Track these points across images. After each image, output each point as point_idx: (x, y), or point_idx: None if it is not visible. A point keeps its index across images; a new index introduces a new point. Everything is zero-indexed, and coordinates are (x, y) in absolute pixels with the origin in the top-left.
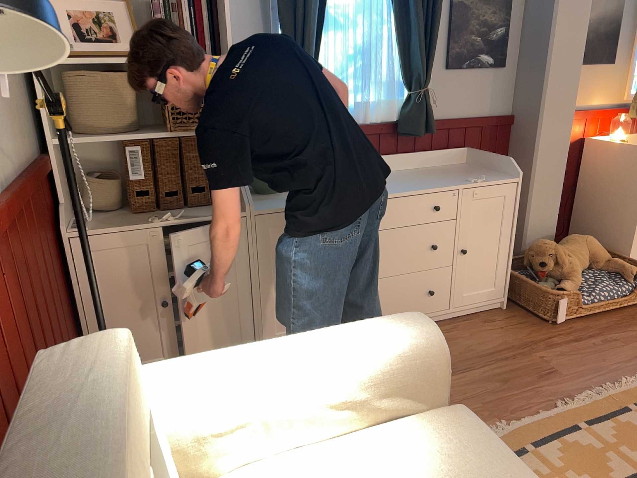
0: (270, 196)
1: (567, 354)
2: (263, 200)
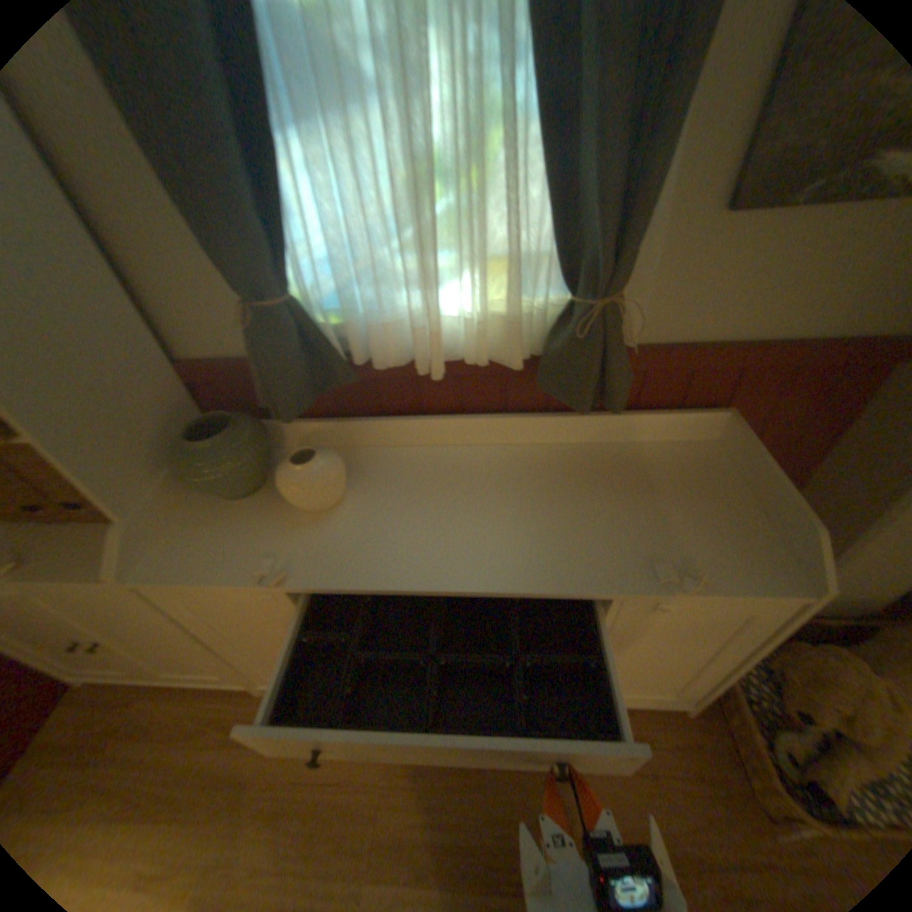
0: (223, 510)
1: None
2: (194, 527)
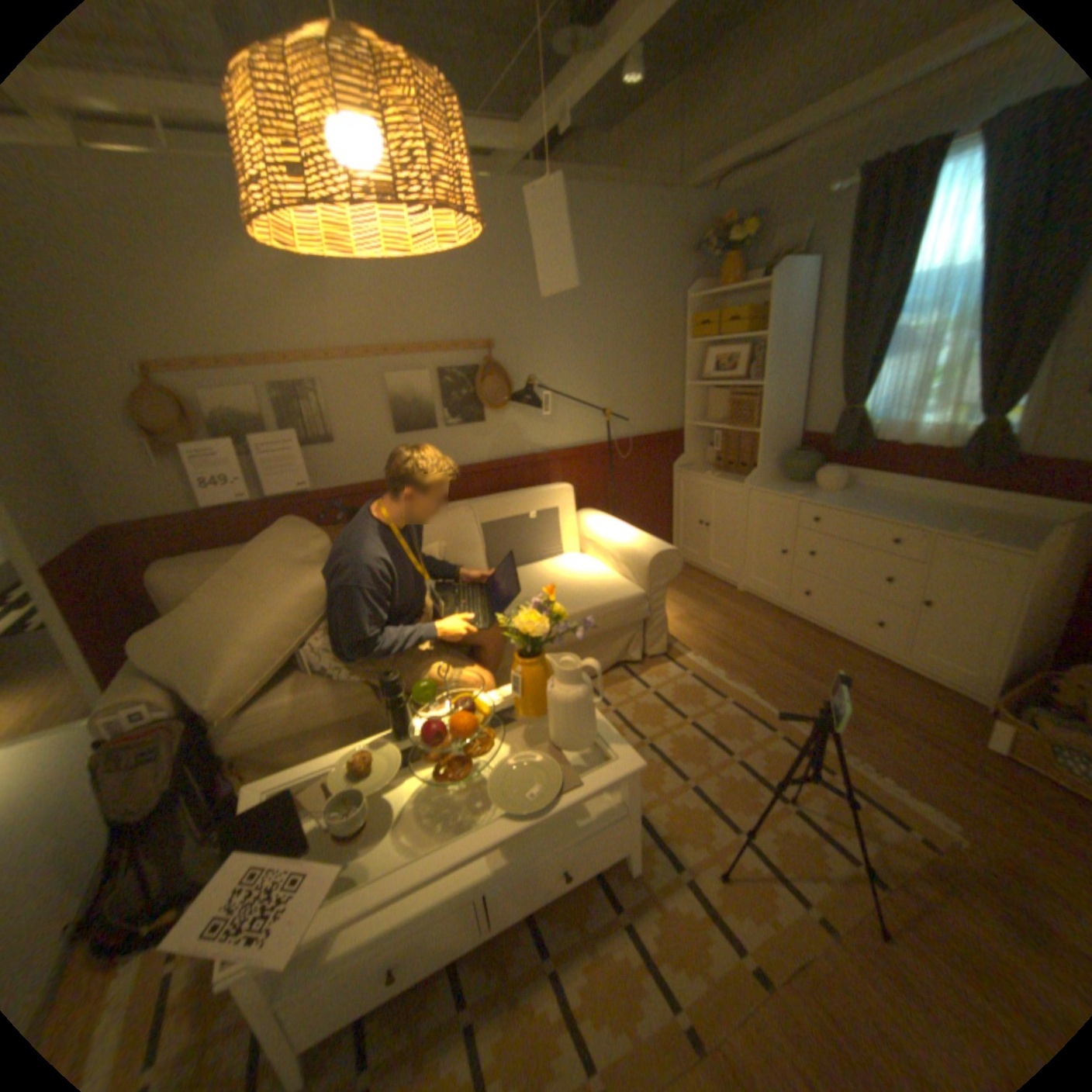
0: (787, 484)
1: (920, 752)
2: (774, 484)
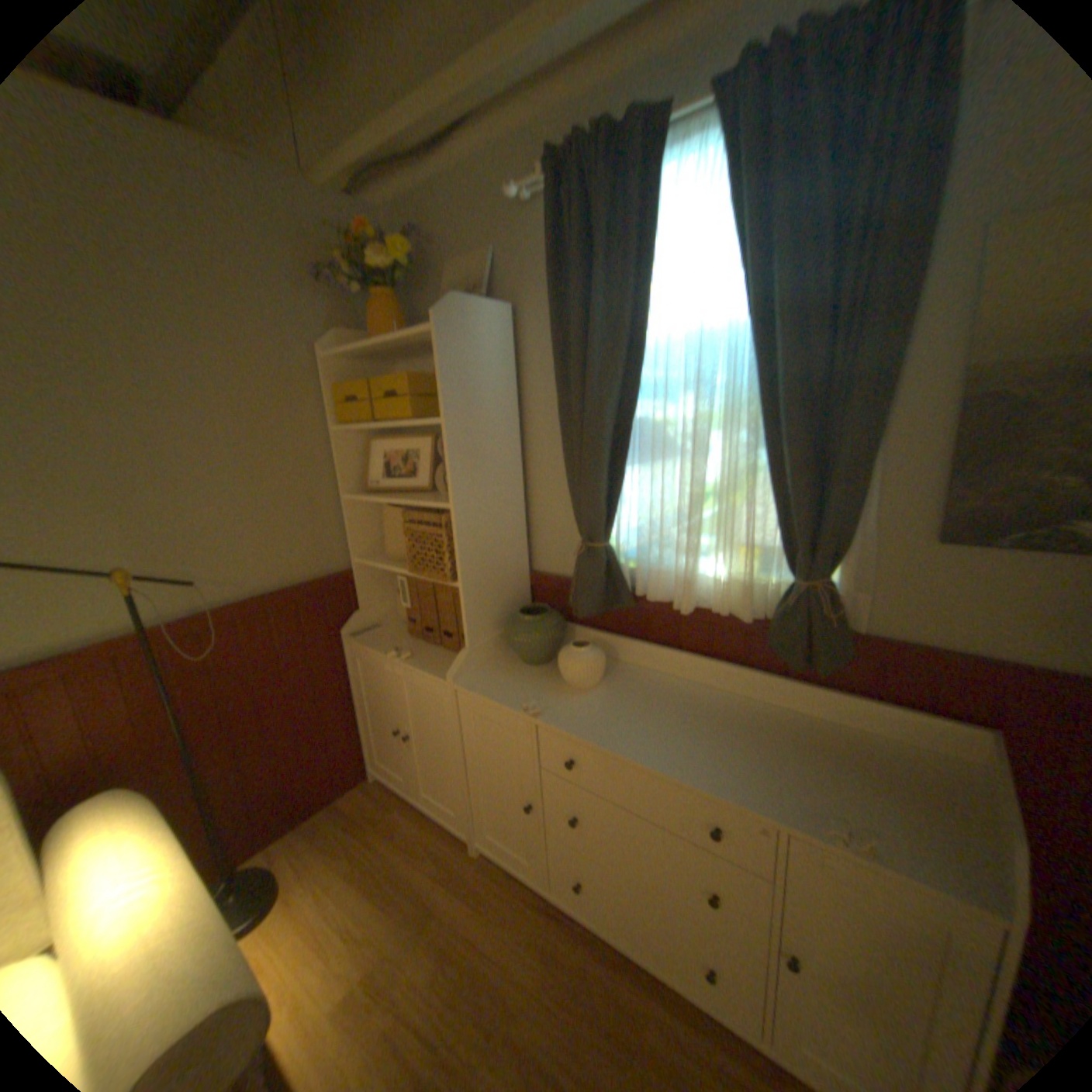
0: (520, 668)
1: None
2: (501, 671)
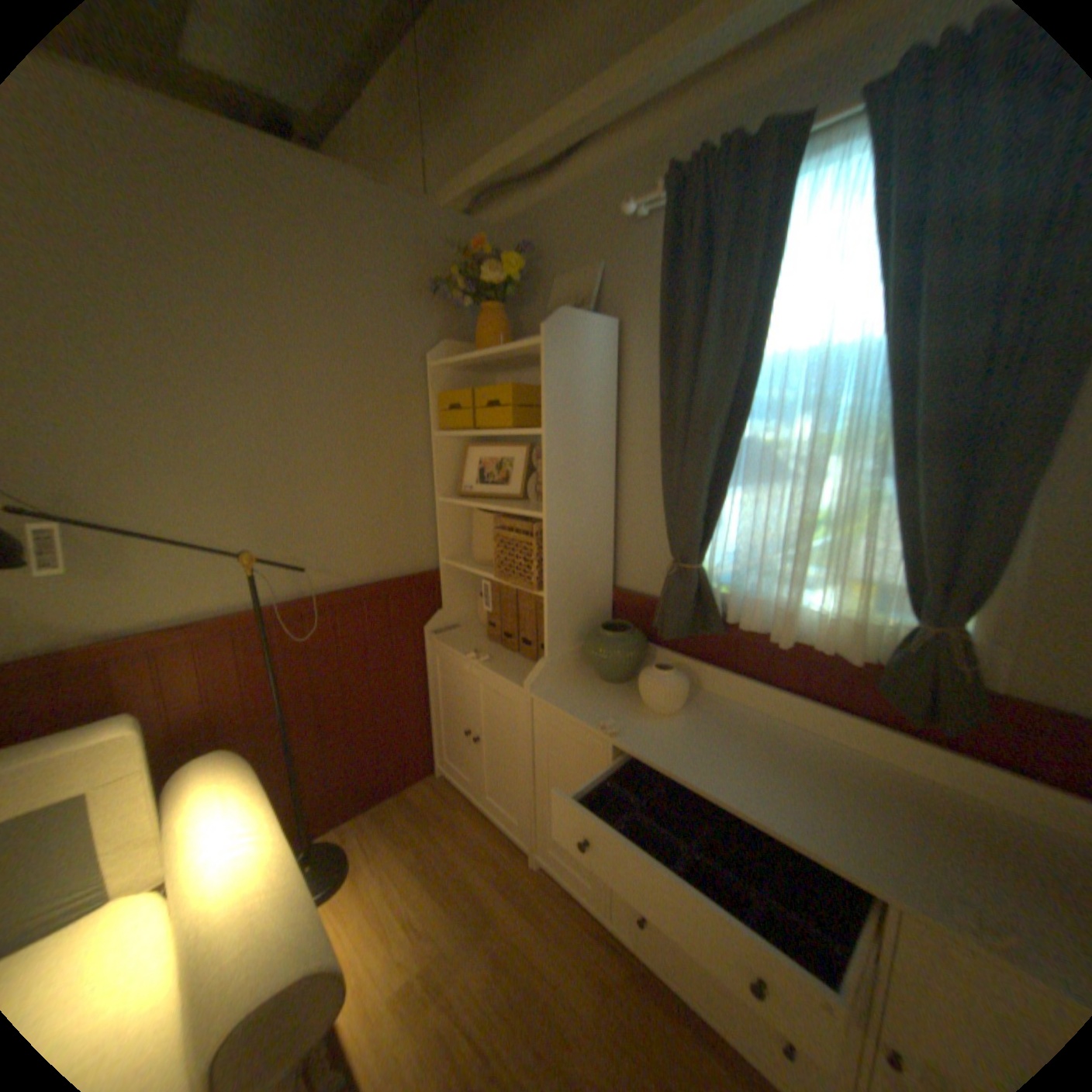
0: (598, 684)
1: None
2: (578, 685)
